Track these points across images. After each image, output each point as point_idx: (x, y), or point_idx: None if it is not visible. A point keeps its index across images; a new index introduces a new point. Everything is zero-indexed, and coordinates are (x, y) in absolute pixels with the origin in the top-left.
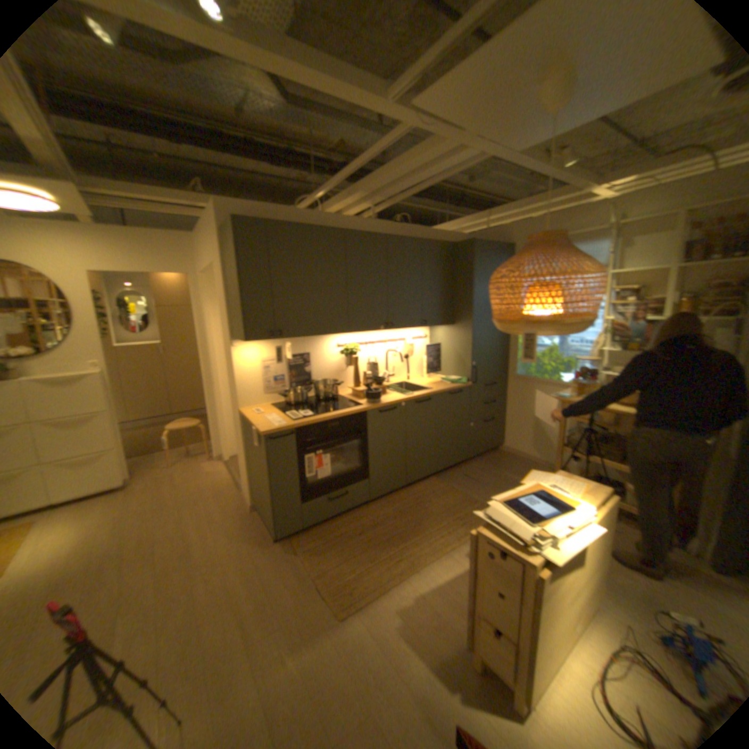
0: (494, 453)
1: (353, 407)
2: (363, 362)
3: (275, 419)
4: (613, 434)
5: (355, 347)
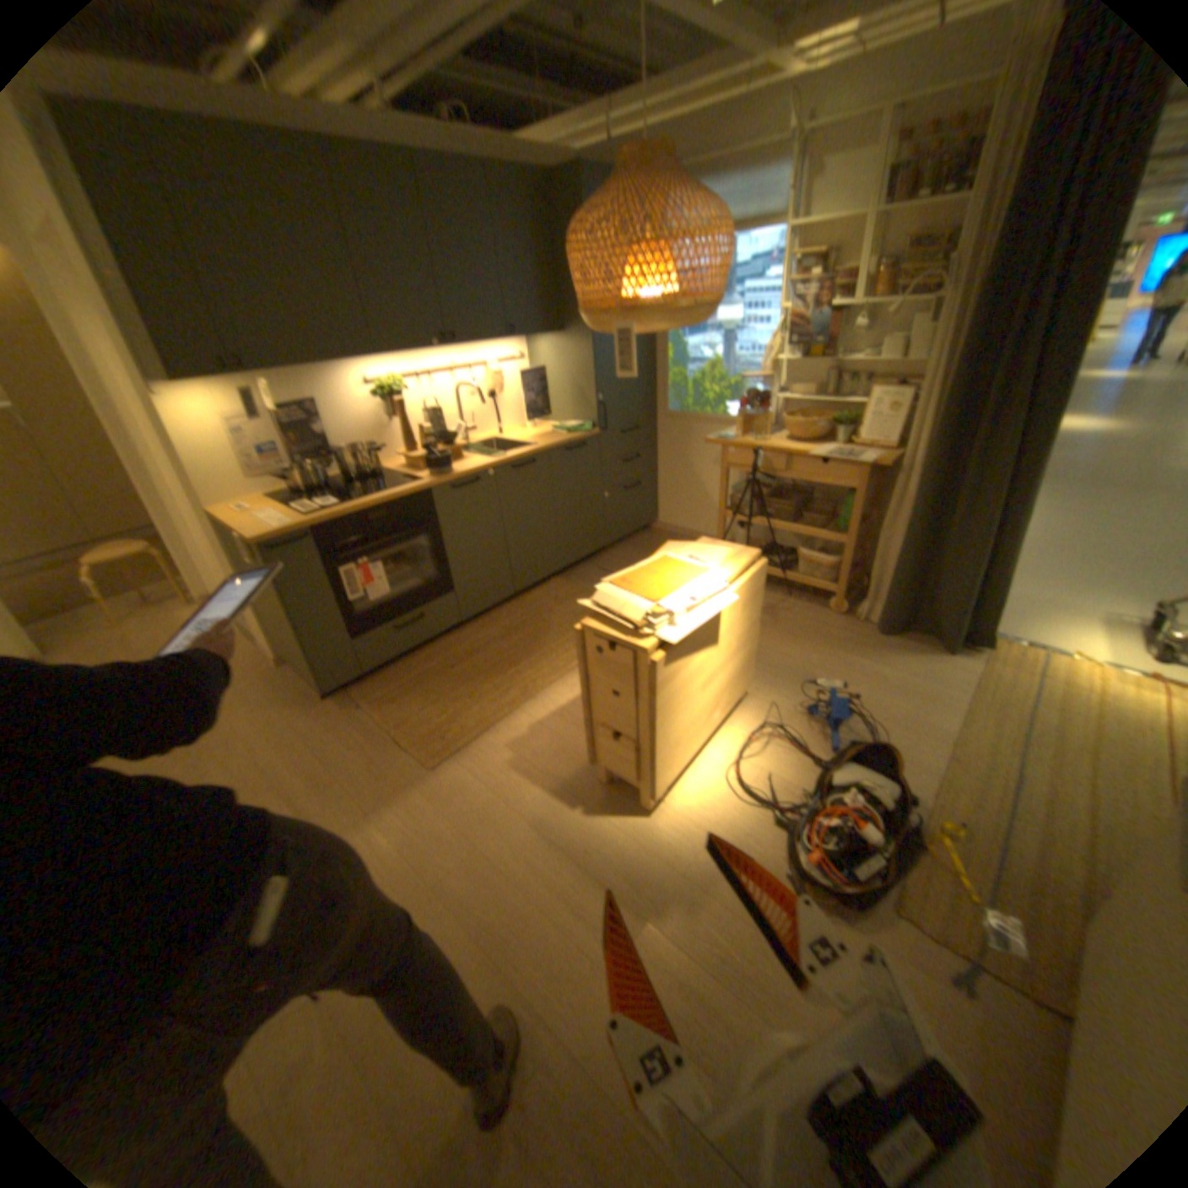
0: (644, 536)
1: (410, 486)
2: (420, 411)
3: (275, 519)
4: (789, 487)
5: (399, 384)
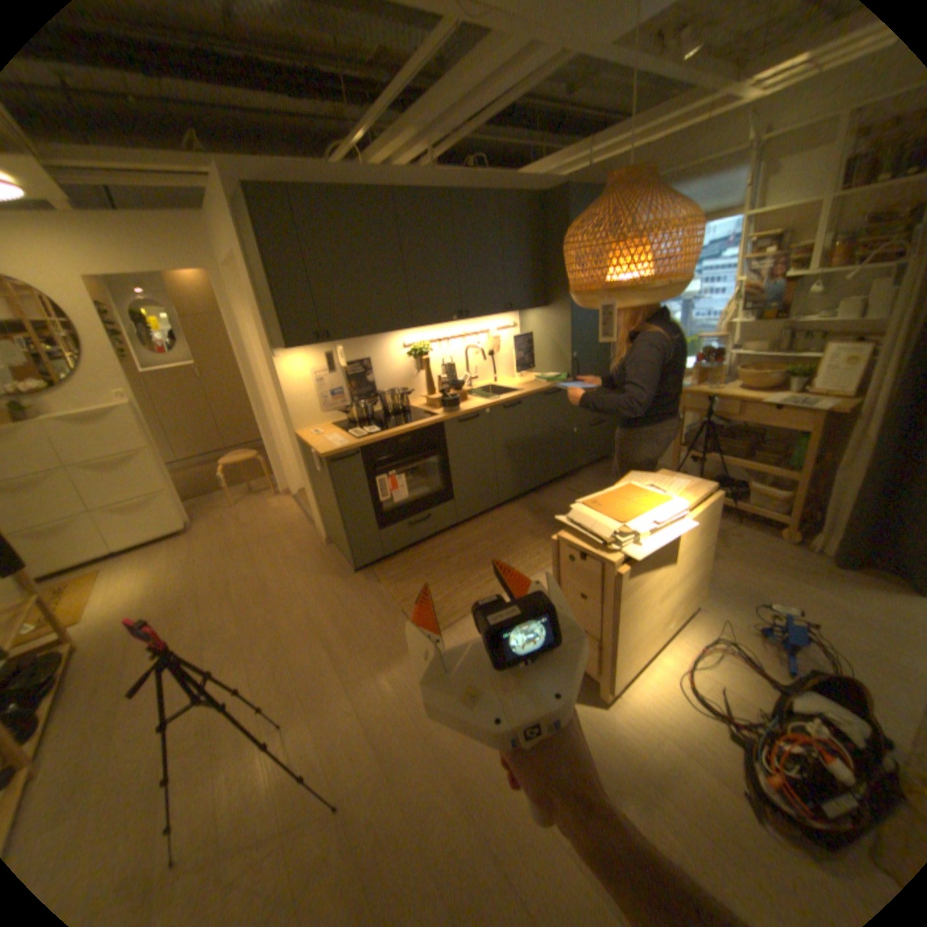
0: (604, 463)
1: (428, 419)
2: (438, 365)
3: (337, 440)
4: (741, 427)
5: (425, 346)
